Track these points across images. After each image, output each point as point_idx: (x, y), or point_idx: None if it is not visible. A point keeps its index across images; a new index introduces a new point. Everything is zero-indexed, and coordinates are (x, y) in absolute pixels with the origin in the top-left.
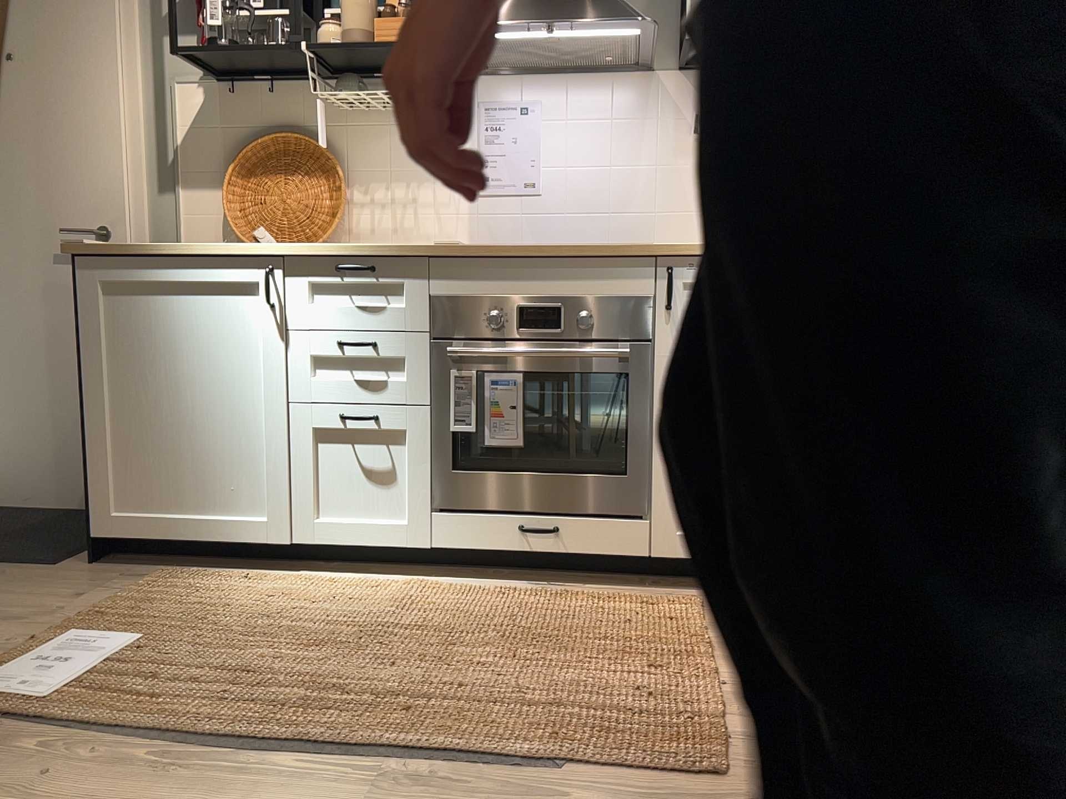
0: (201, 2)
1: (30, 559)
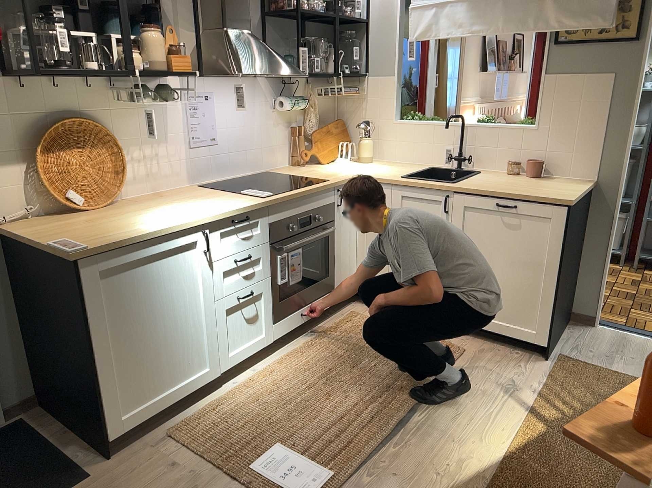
0: None
1: (60, 487)
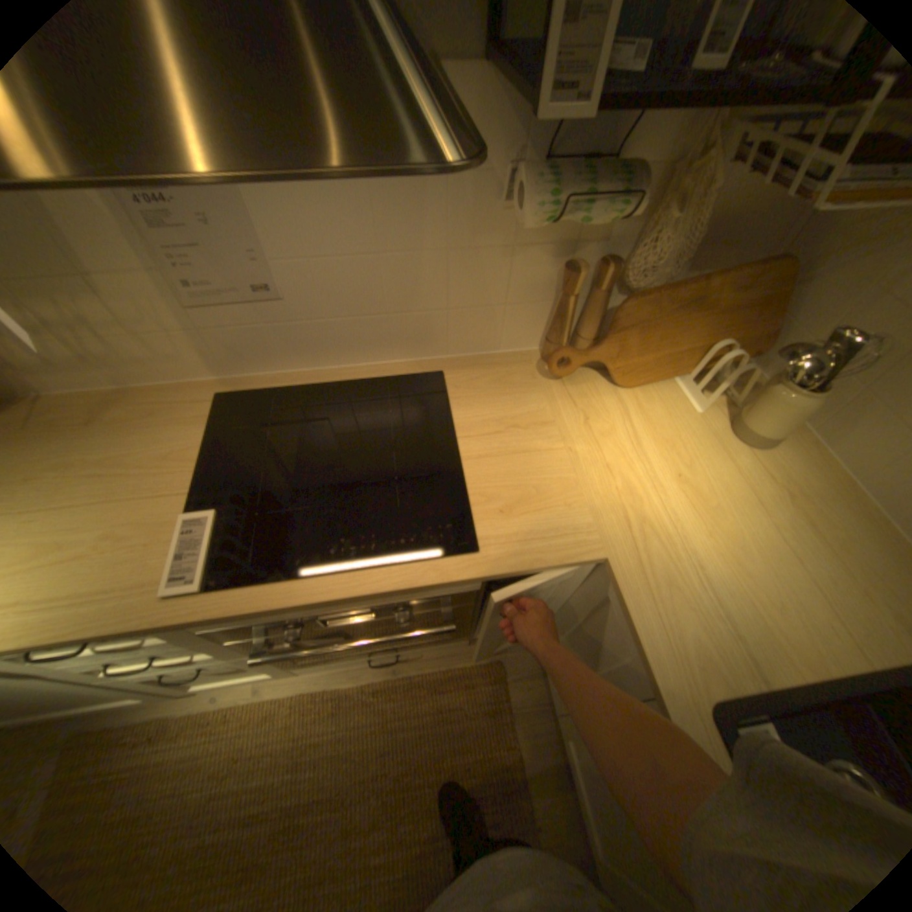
0: None
1: None
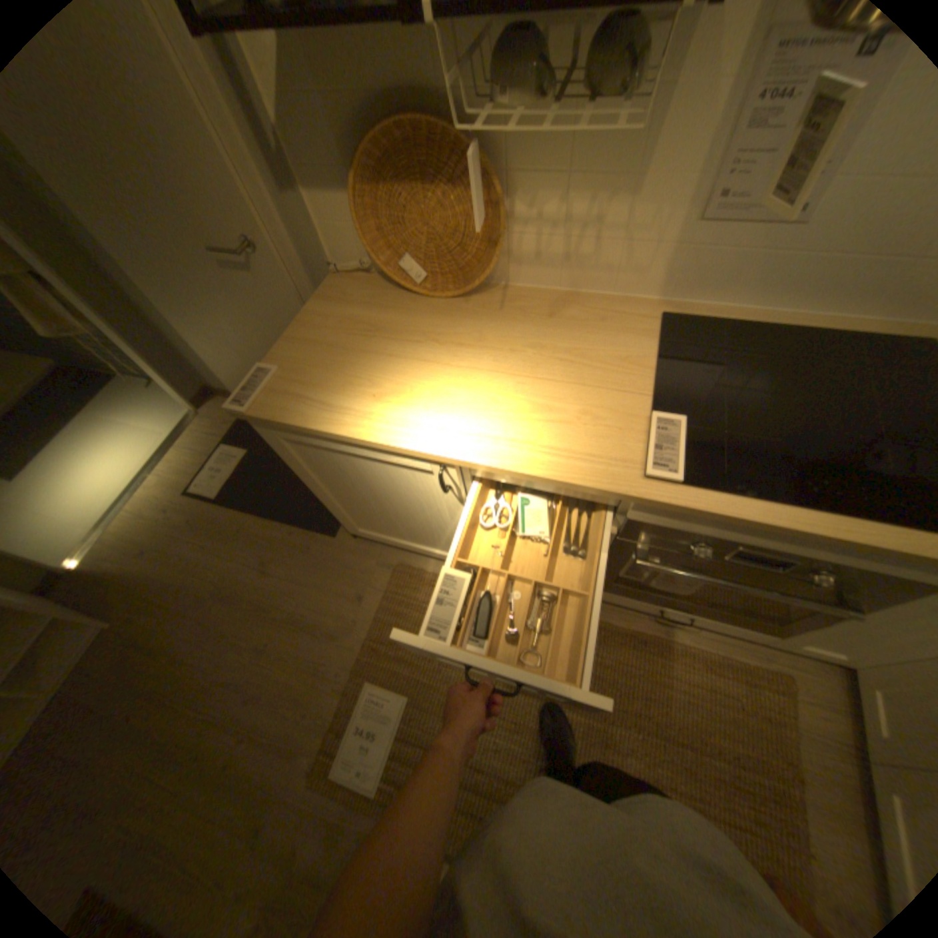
0: None
1: (317, 524)
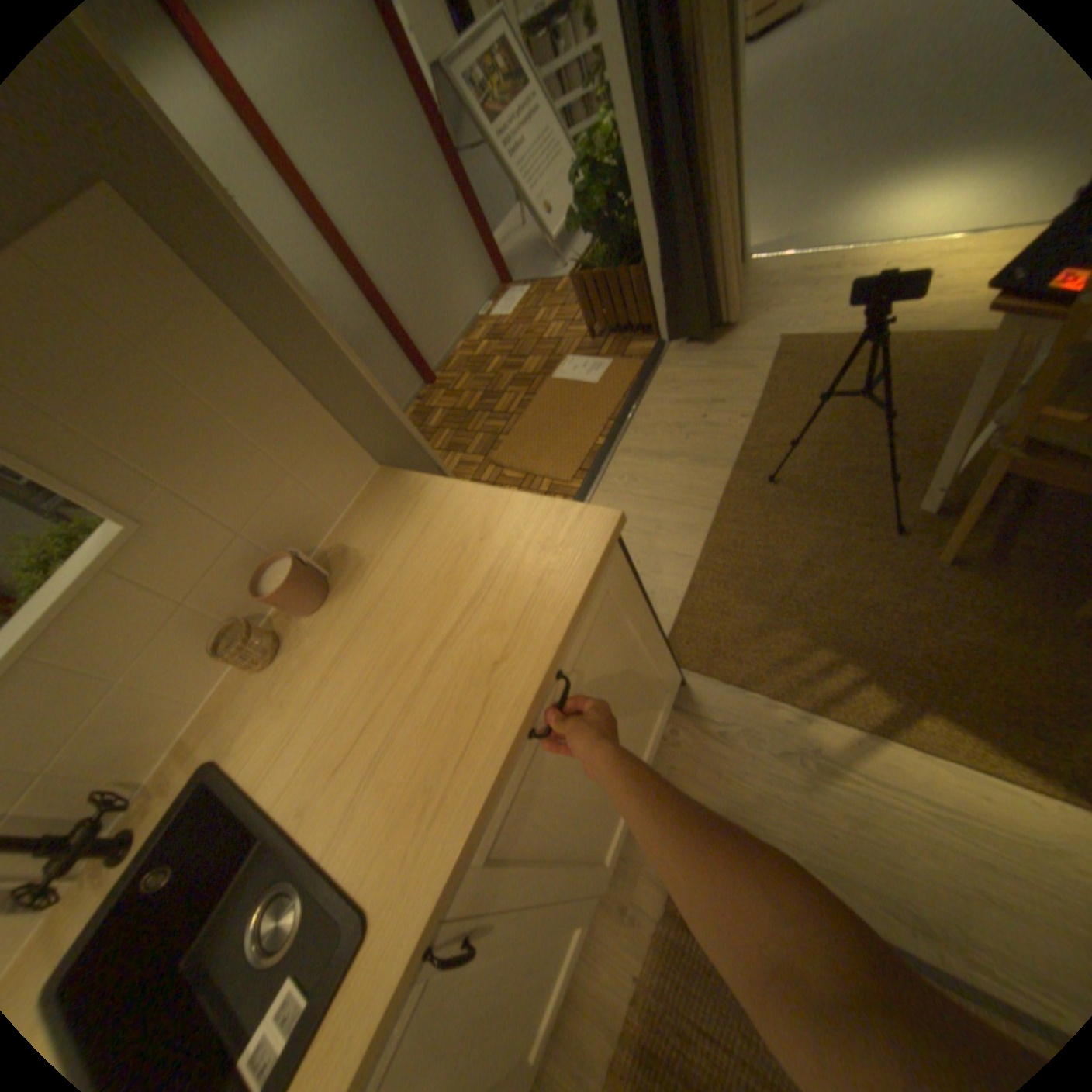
0: None
1: None
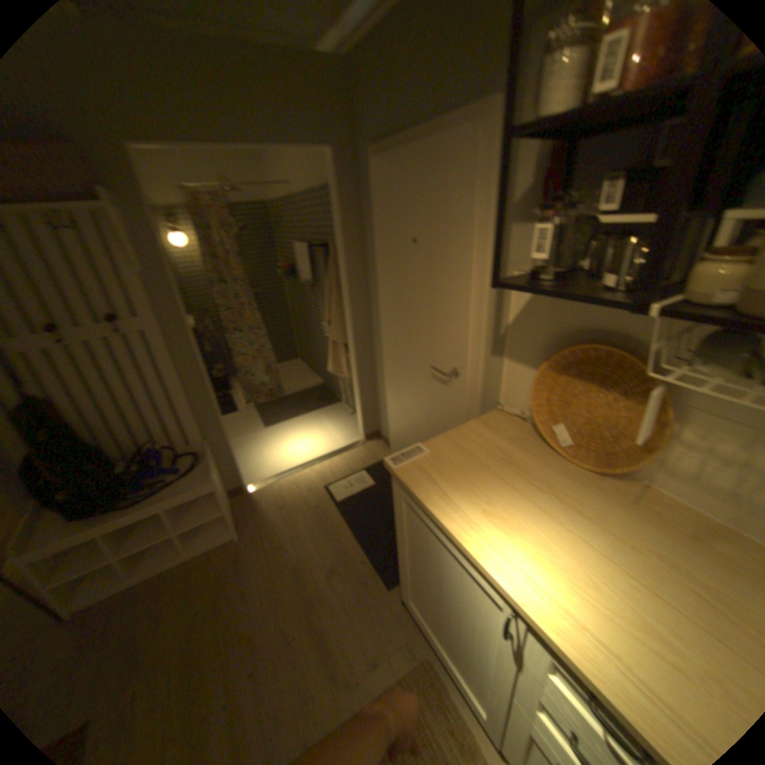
0: (553, 180)
1: (384, 570)
